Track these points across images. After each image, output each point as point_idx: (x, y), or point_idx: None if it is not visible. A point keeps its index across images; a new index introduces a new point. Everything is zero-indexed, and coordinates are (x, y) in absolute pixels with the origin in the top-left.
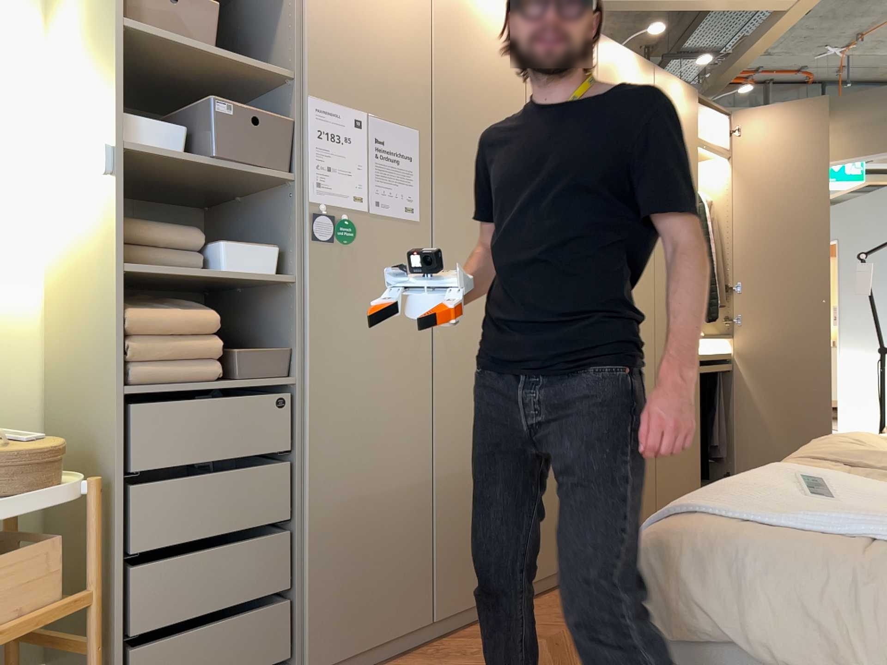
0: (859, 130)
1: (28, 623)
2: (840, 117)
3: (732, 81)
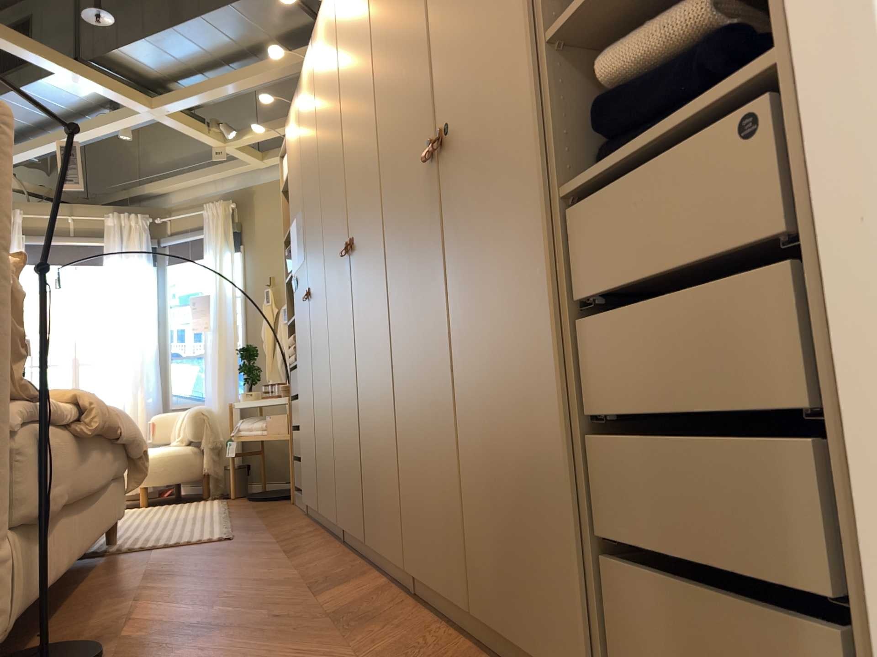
0: None
1: (281, 434)
2: None
3: None
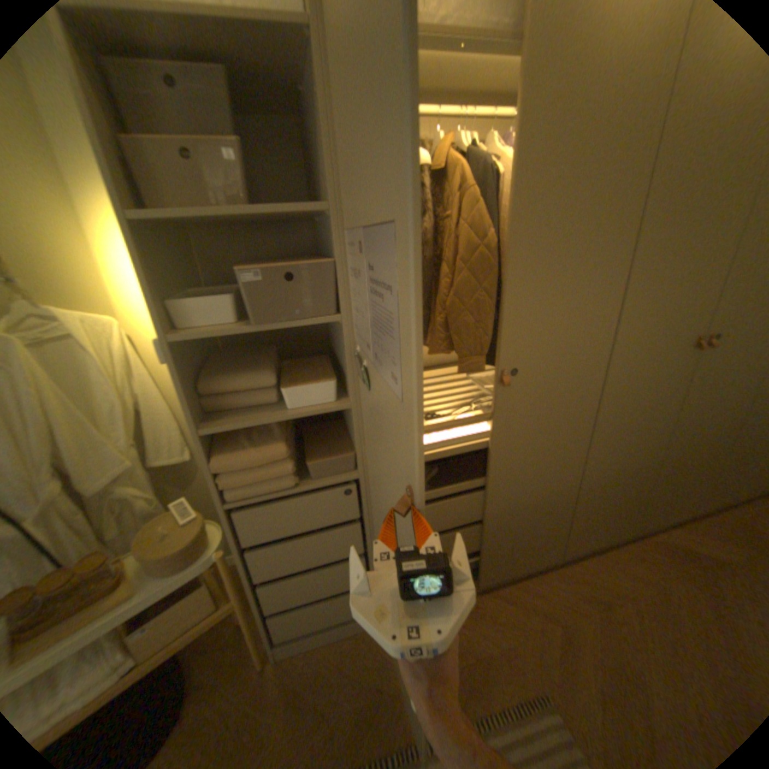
0: None
1: (190, 635)
2: None
3: None
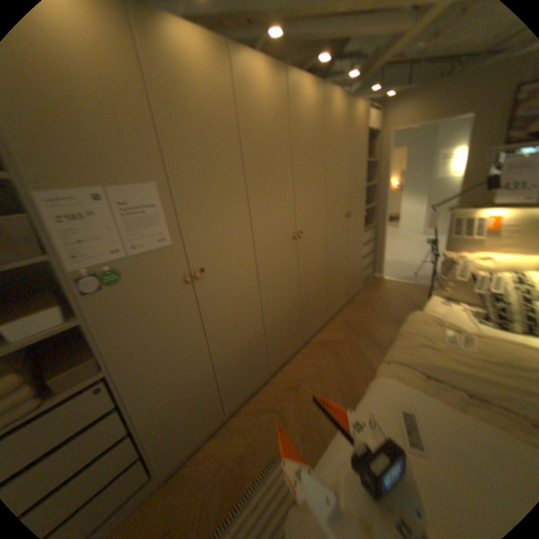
0: (431, 106)
1: None
2: (422, 98)
3: (367, 80)
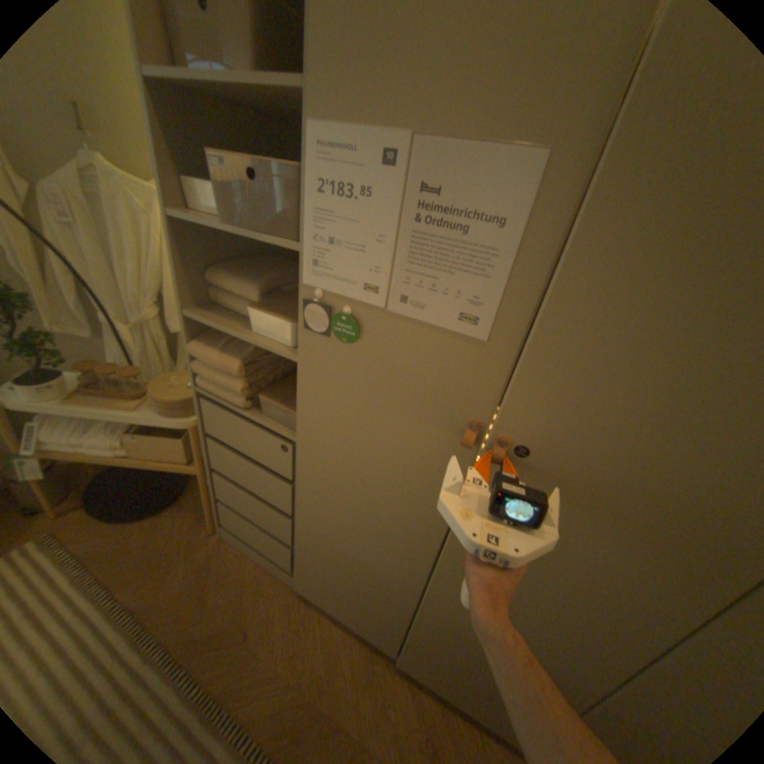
0: None
1: (164, 468)
2: None
3: None
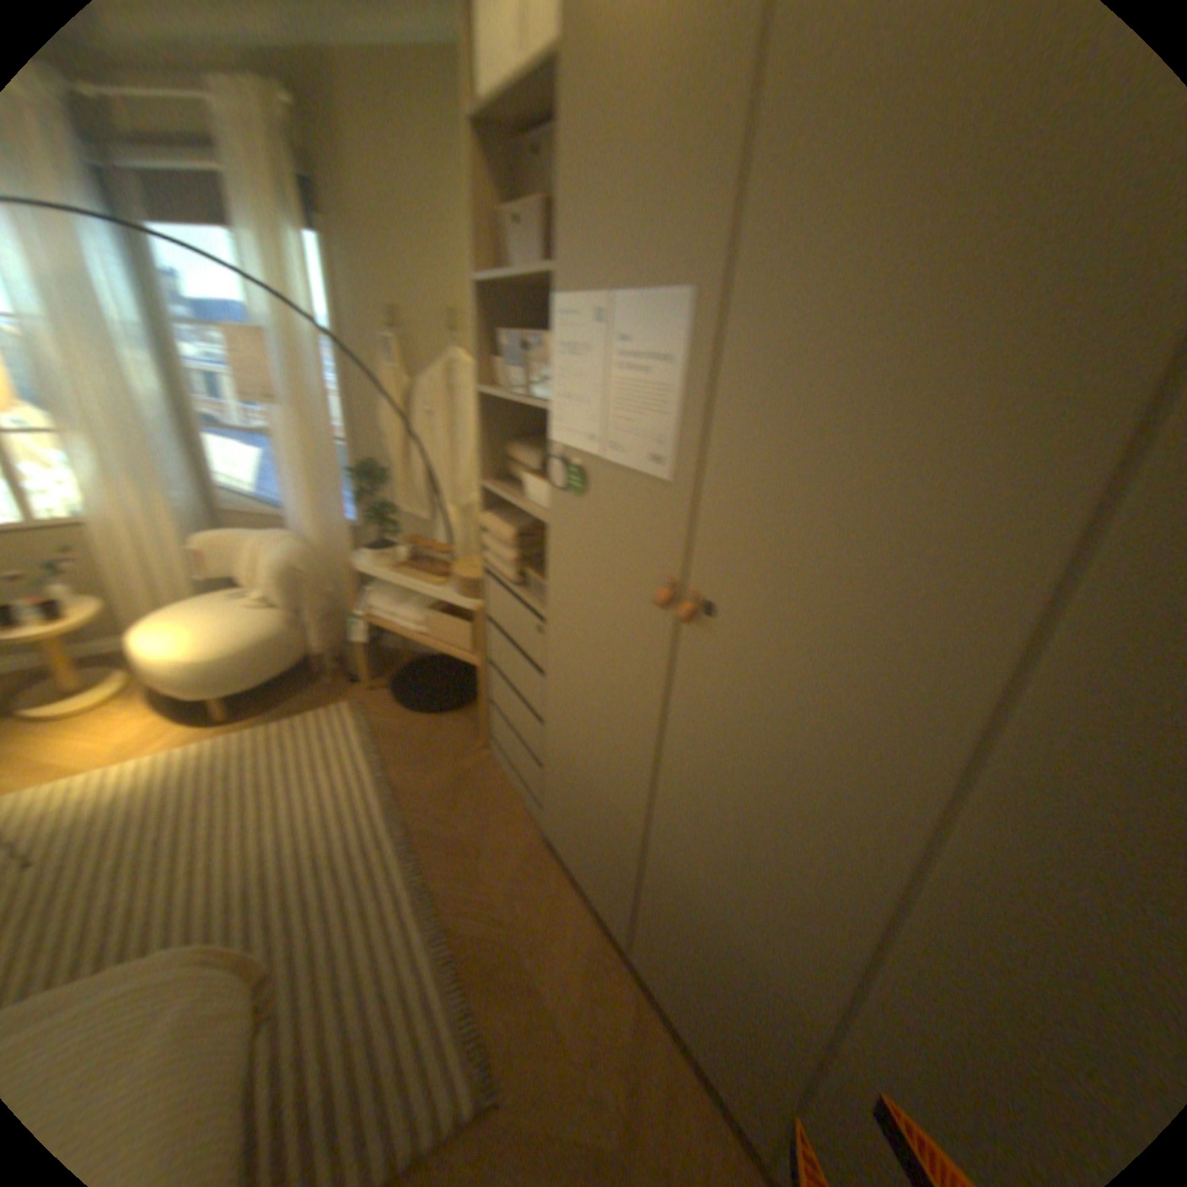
0: None
1: (448, 652)
2: None
3: None
